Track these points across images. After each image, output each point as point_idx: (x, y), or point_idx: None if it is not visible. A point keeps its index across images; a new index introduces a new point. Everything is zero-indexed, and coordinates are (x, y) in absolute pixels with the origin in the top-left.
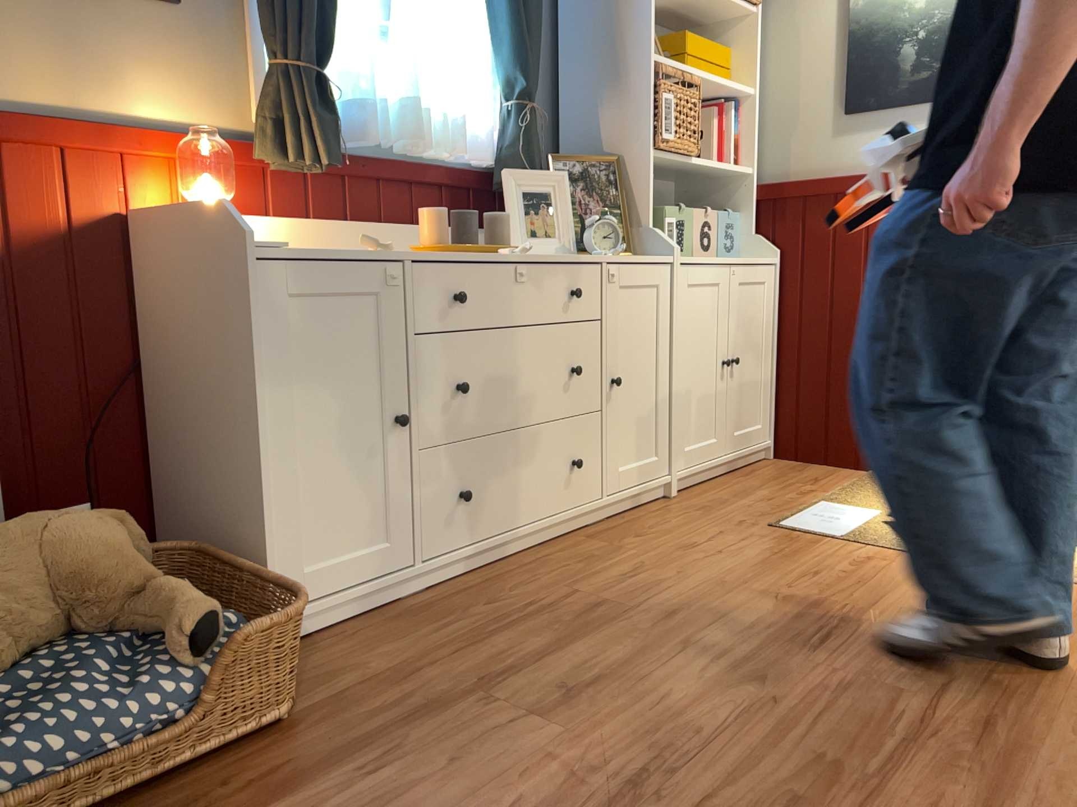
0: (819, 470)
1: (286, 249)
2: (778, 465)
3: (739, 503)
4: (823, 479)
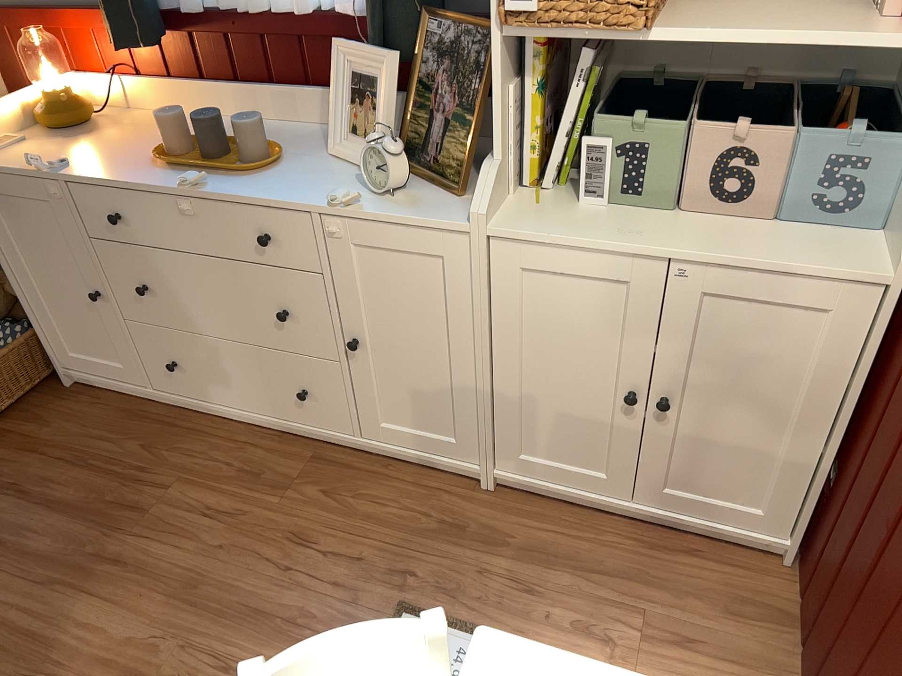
0: (745, 638)
1: (9, 160)
2: (743, 575)
3: (492, 556)
4: (693, 647)
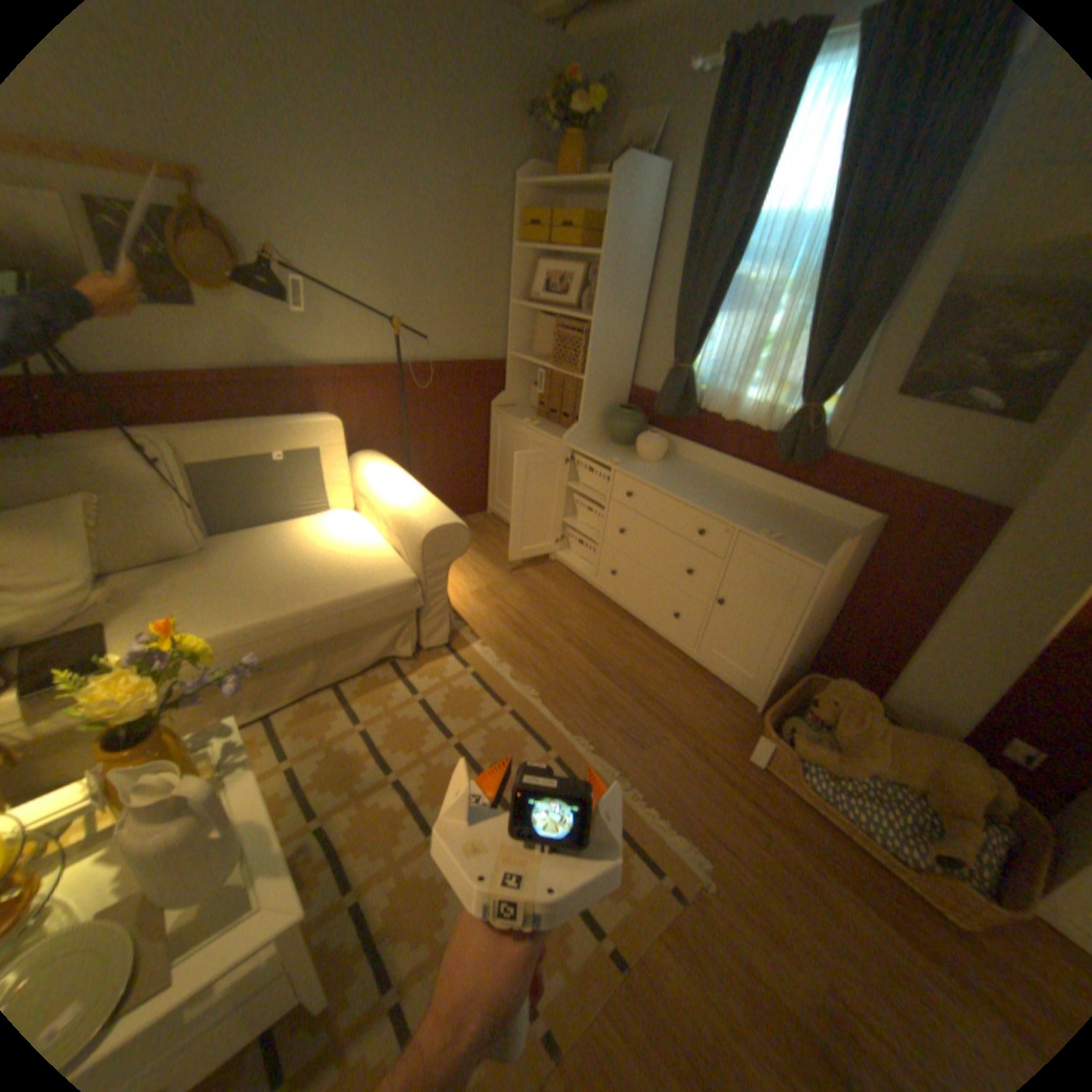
0: None
1: None
2: None
3: None
4: None
